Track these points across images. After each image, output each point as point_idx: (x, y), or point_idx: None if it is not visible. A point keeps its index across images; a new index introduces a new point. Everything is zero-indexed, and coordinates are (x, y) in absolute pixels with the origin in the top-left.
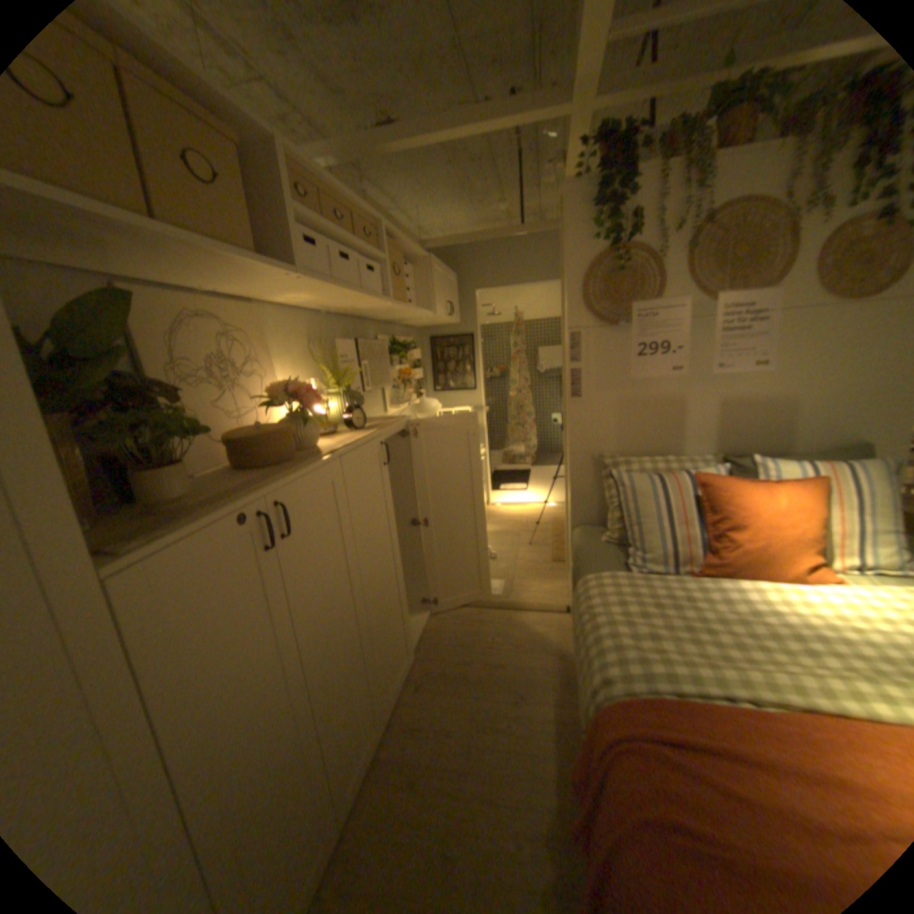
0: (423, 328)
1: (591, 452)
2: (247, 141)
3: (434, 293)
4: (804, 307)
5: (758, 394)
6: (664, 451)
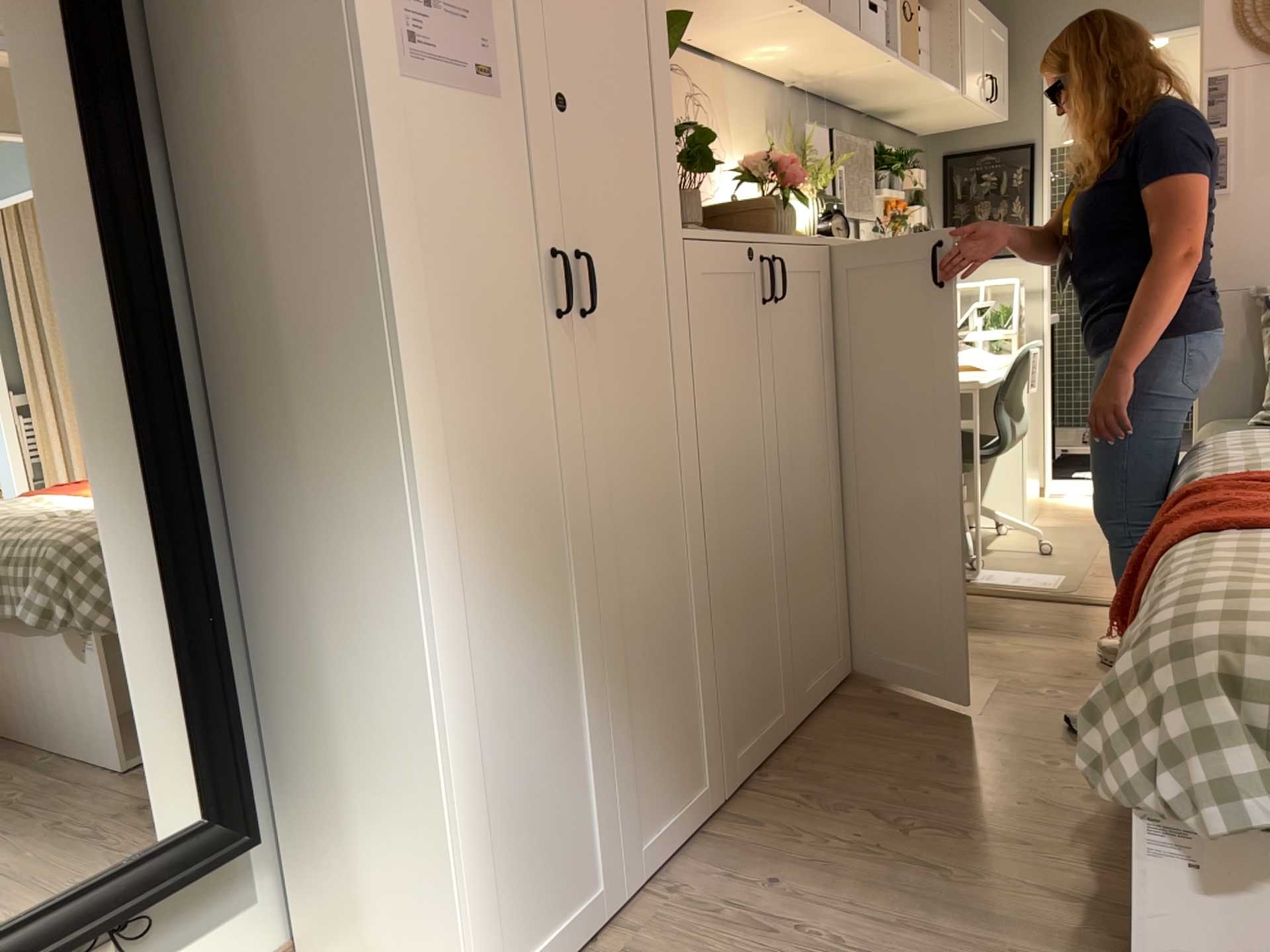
0: (931, 142)
1: (1245, 288)
2: None
3: (963, 59)
4: None
5: None
6: None
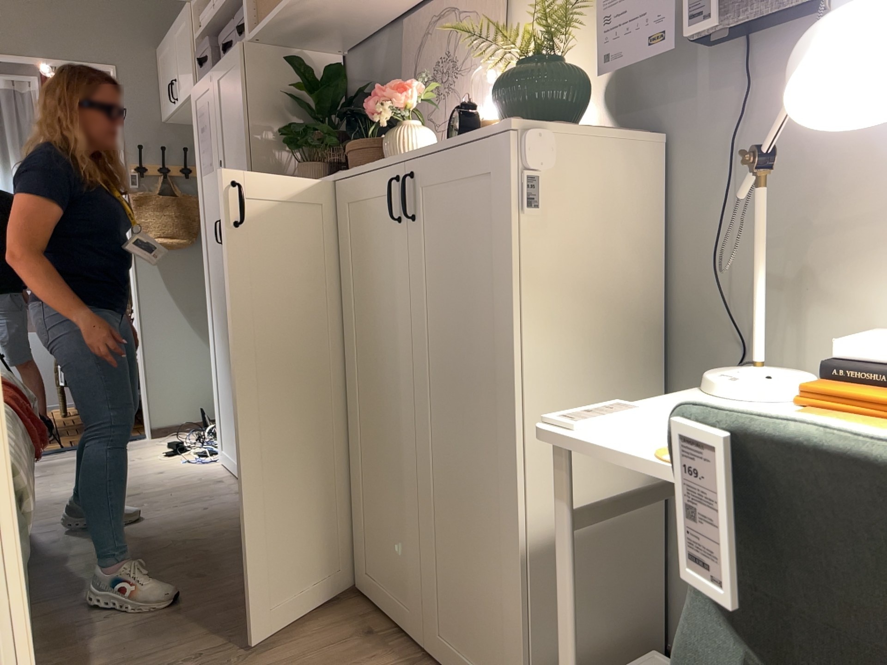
0: None
1: None
2: None
3: None
4: None
5: None
6: None
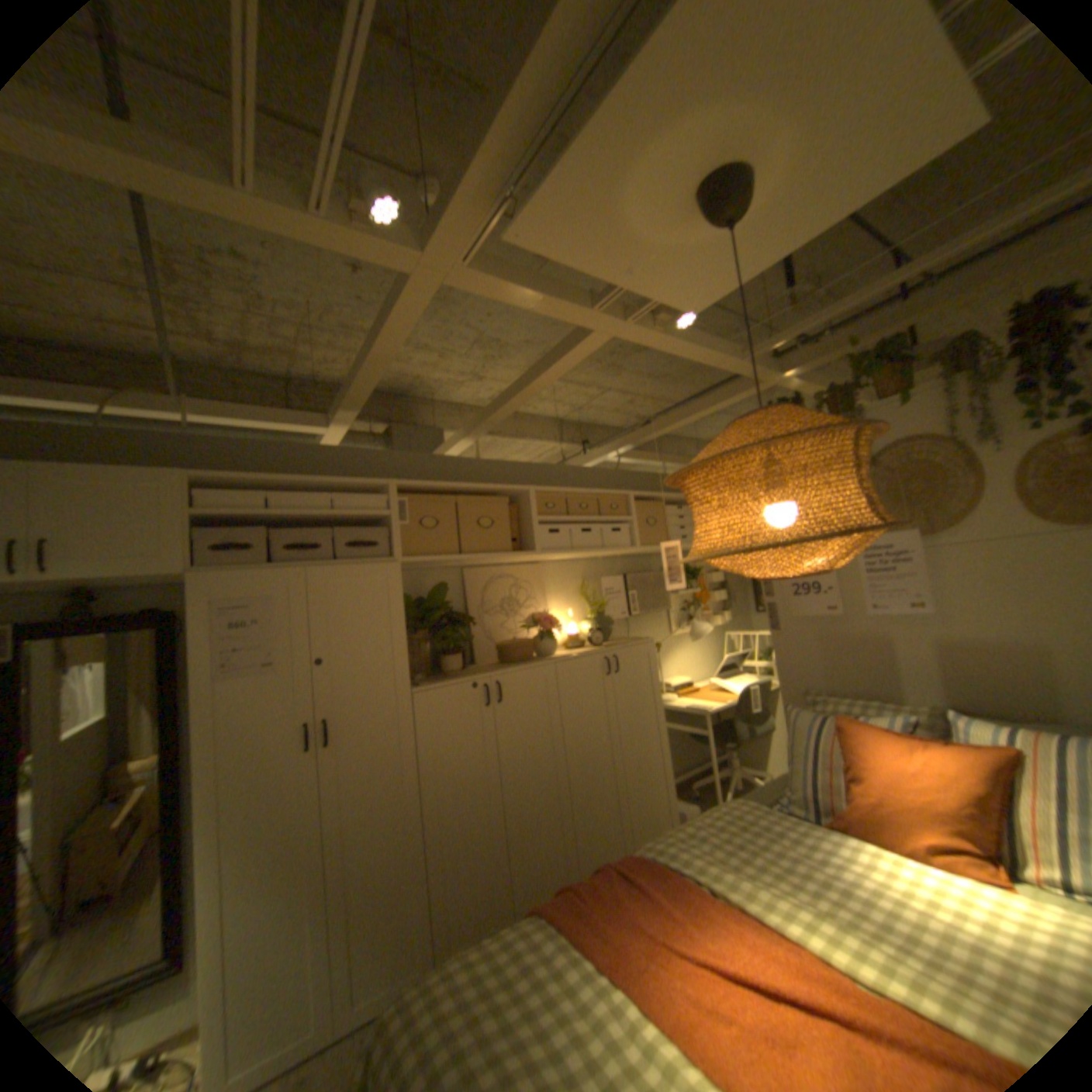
0: None
1: (799, 689)
2: (519, 494)
3: None
4: (1014, 537)
5: (982, 638)
6: (880, 697)
